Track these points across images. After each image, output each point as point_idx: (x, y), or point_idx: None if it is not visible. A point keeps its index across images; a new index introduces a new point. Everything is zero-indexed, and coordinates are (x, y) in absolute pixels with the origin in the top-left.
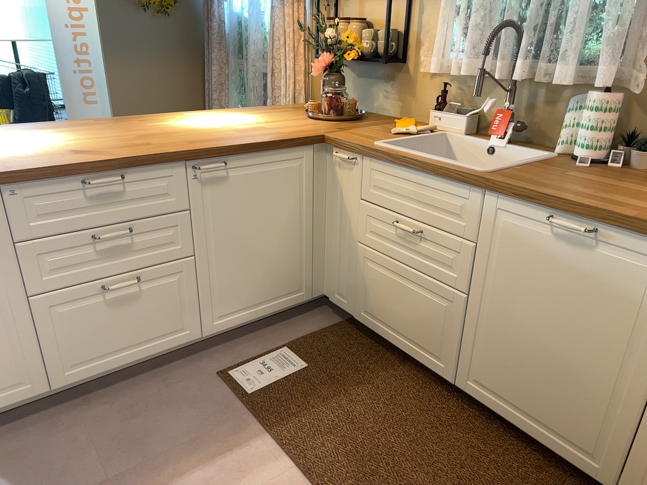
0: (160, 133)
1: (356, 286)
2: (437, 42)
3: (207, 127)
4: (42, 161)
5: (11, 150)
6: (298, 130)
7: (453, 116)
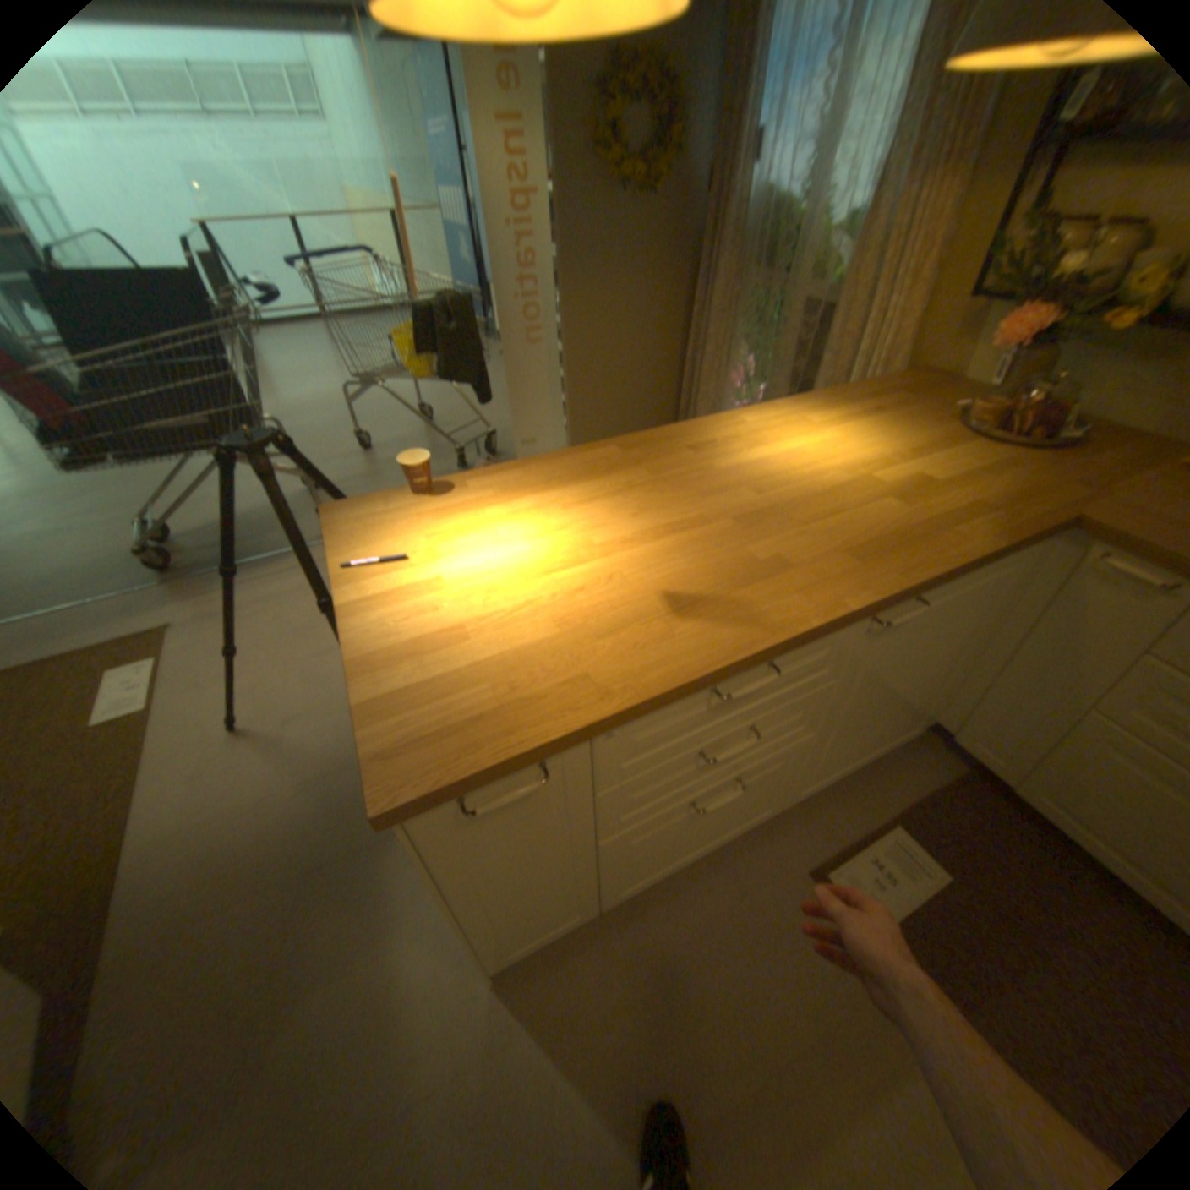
0: (766, 508)
1: (1051, 762)
2: None
3: (824, 474)
4: (642, 654)
5: (555, 585)
6: (1011, 491)
7: None
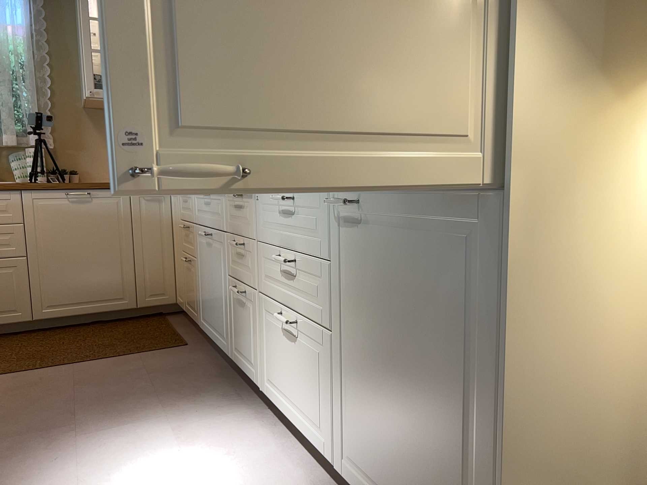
0: None
1: None
2: None
3: None
4: None
5: None
6: None
7: None
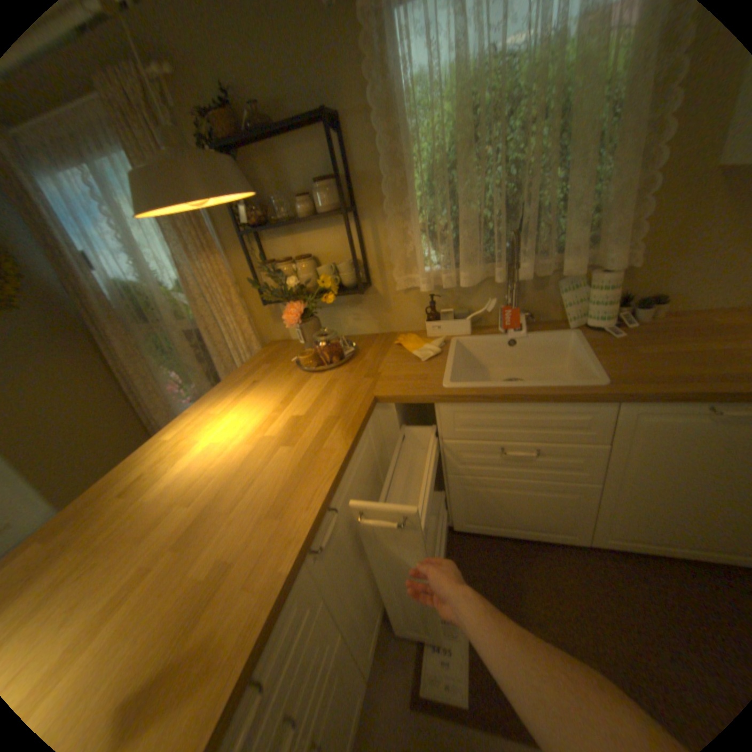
0: (198, 515)
1: (453, 507)
2: (421, 260)
3: (234, 453)
4: None
5: None
6: (339, 401)
7: (456, 321)
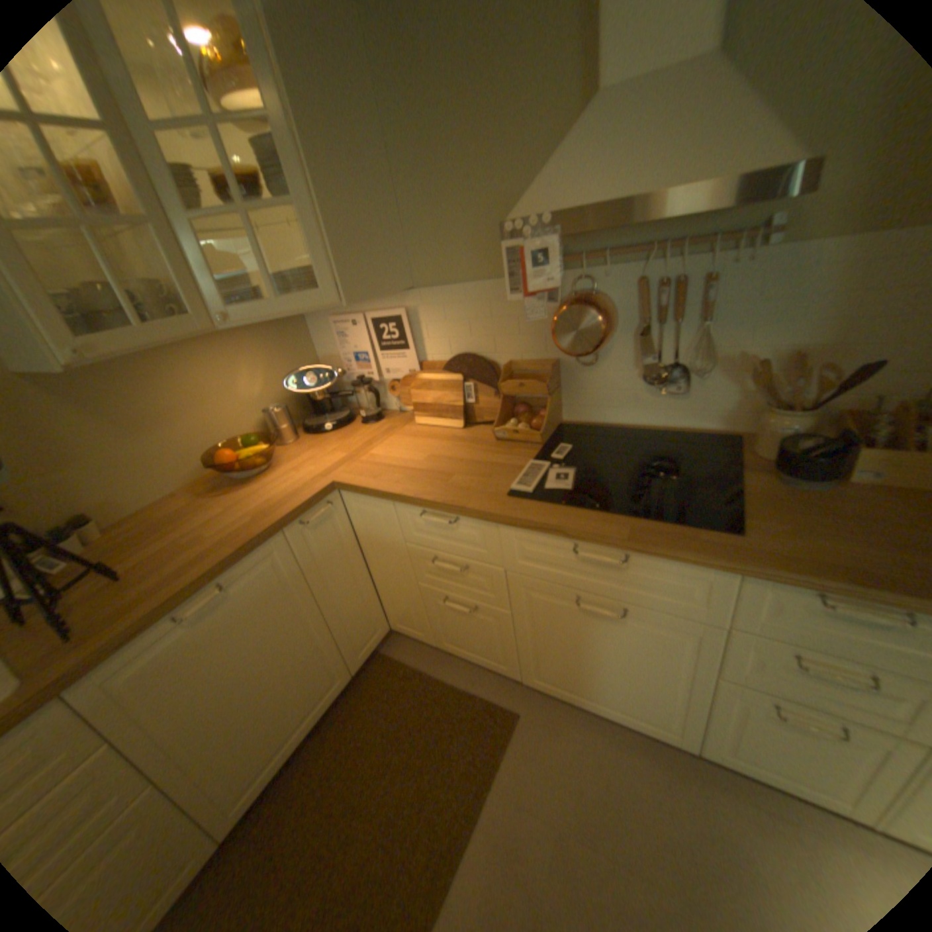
0: None
1: None
2: None
3: None
4: None
5: None
6: None
7: None
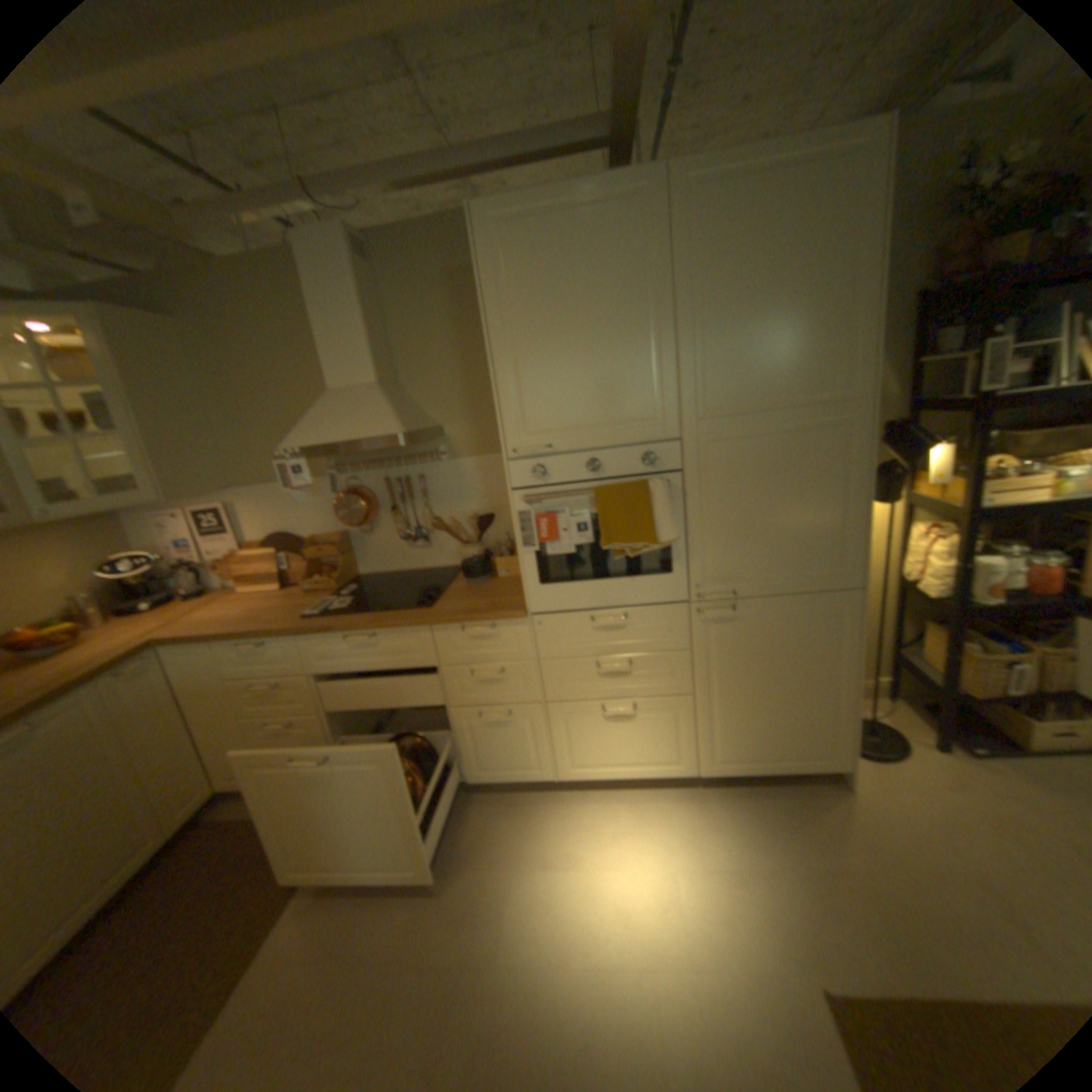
0: None
1: None
2: None
3: None
4: None
5: None
6: None
7: None
